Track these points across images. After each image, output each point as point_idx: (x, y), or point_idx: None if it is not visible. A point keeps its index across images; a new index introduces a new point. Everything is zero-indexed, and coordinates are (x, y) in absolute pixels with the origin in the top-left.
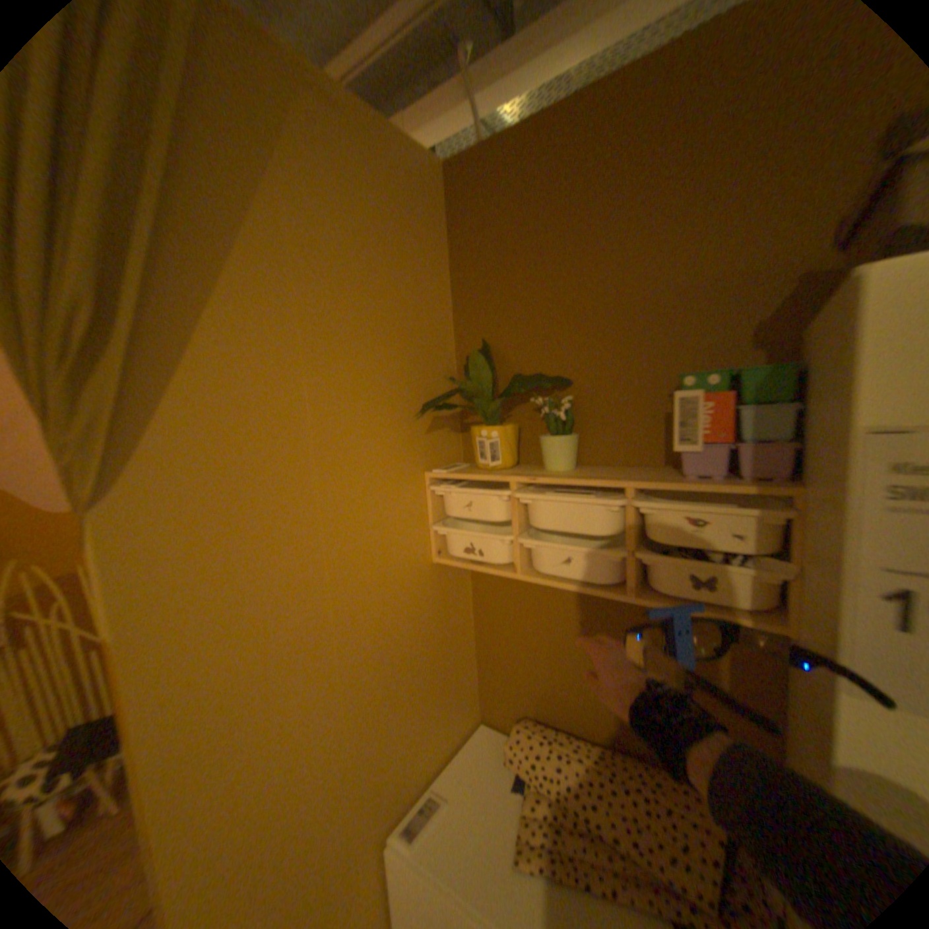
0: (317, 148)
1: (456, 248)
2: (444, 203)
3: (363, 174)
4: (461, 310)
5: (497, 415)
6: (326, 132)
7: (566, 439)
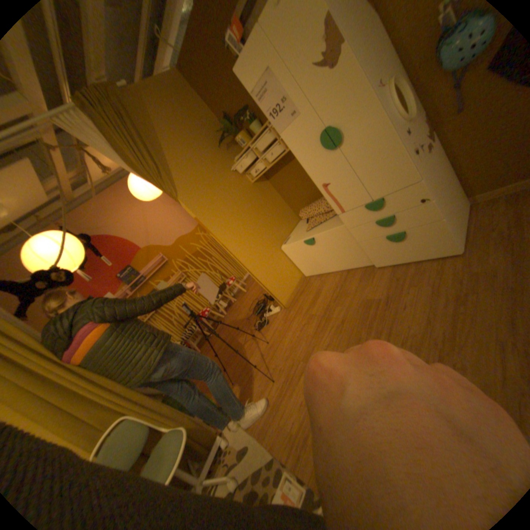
0: (152, 100)
1: (197, 89)
2: (185, 78)
3: (163, 94)
4: (212, 106)
5: (238, 130)
6: (150, 93)
7: (254, 122)
